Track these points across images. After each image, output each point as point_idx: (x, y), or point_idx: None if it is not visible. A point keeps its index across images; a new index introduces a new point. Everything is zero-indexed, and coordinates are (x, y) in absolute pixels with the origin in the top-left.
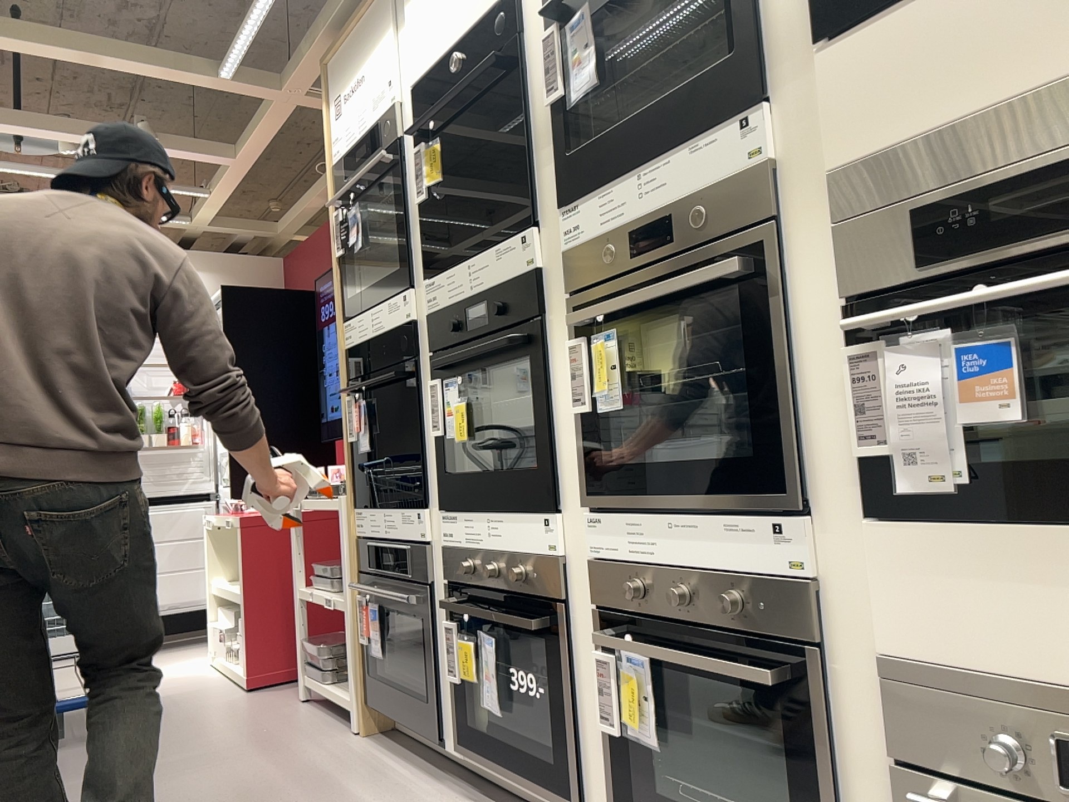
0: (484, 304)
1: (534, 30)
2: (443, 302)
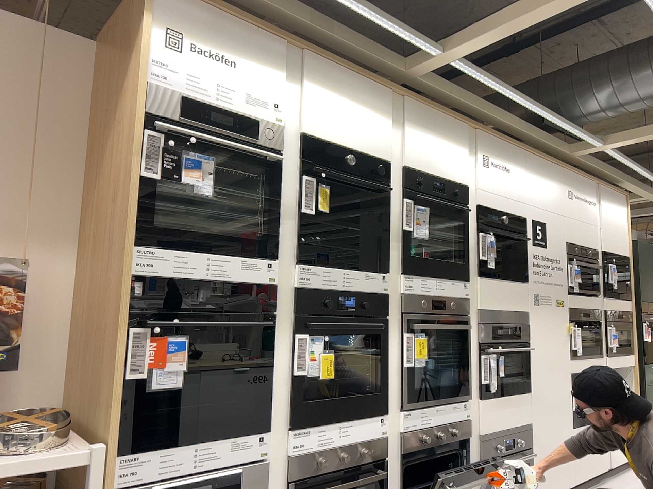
0: (350, 297)
1: (392, 190)
2: (318, 284)
